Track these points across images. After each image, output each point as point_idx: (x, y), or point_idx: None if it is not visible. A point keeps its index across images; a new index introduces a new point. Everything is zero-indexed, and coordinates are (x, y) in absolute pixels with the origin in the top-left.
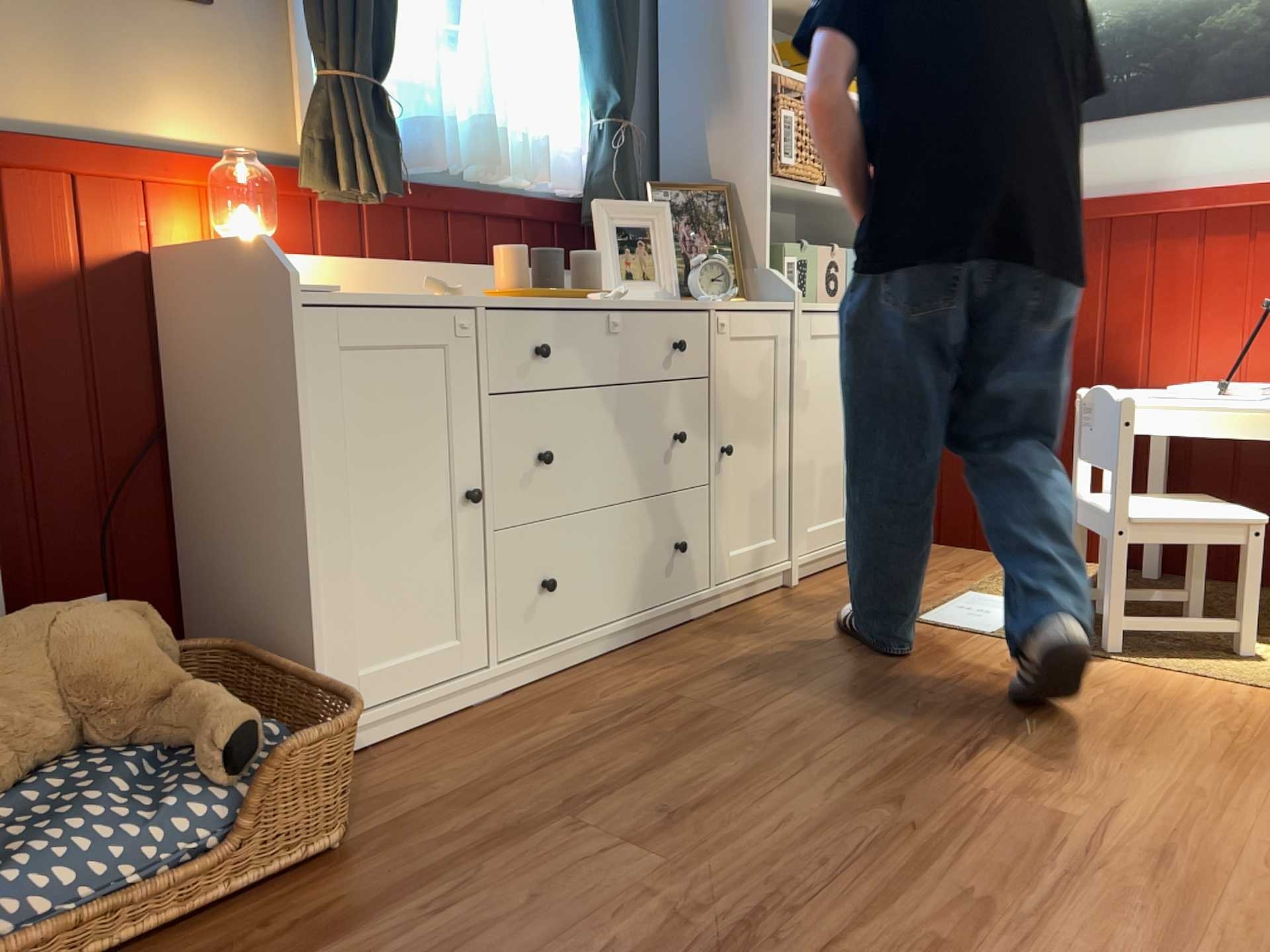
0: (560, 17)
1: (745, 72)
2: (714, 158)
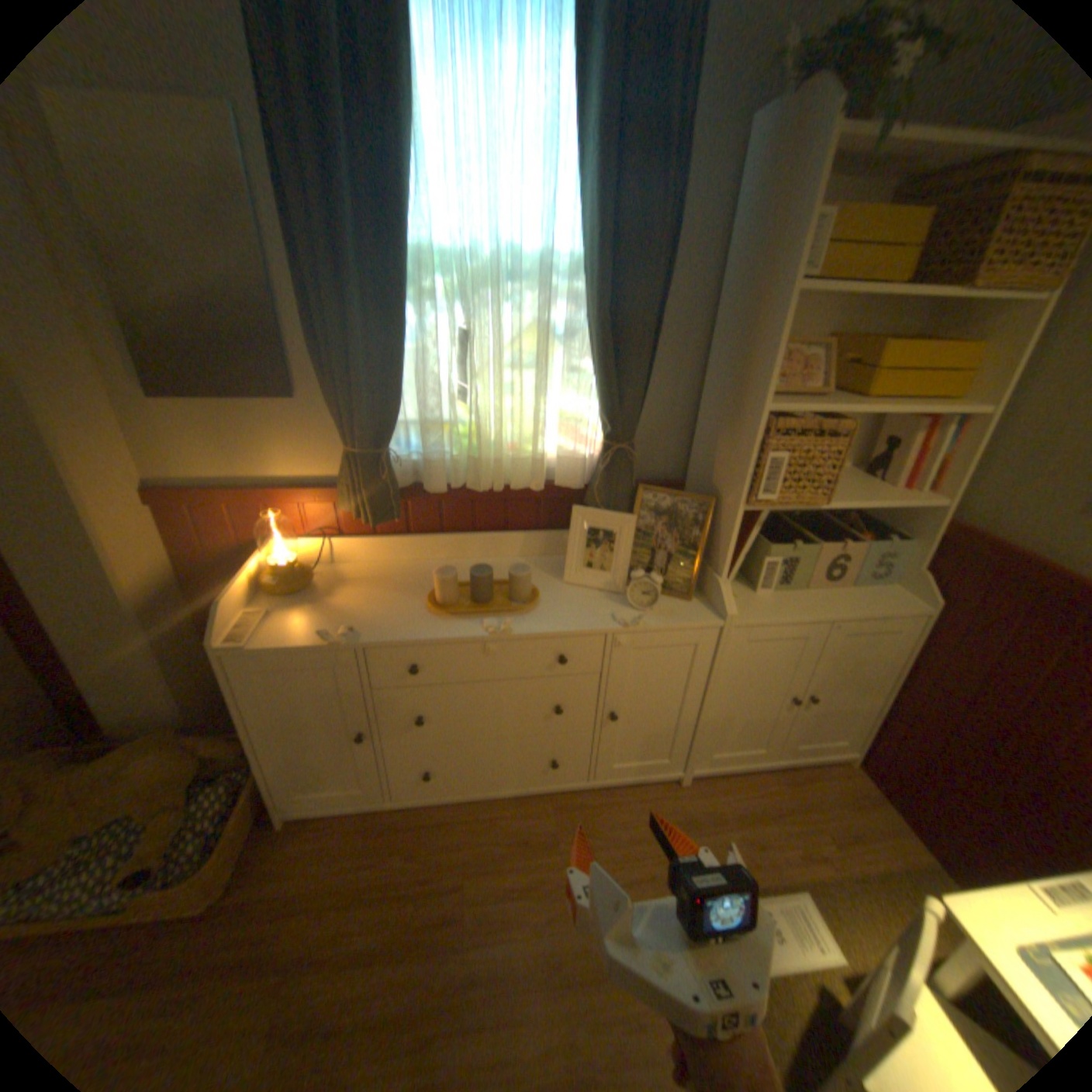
0: (581, 351)
1: (749, 405)
2: (717, 466)
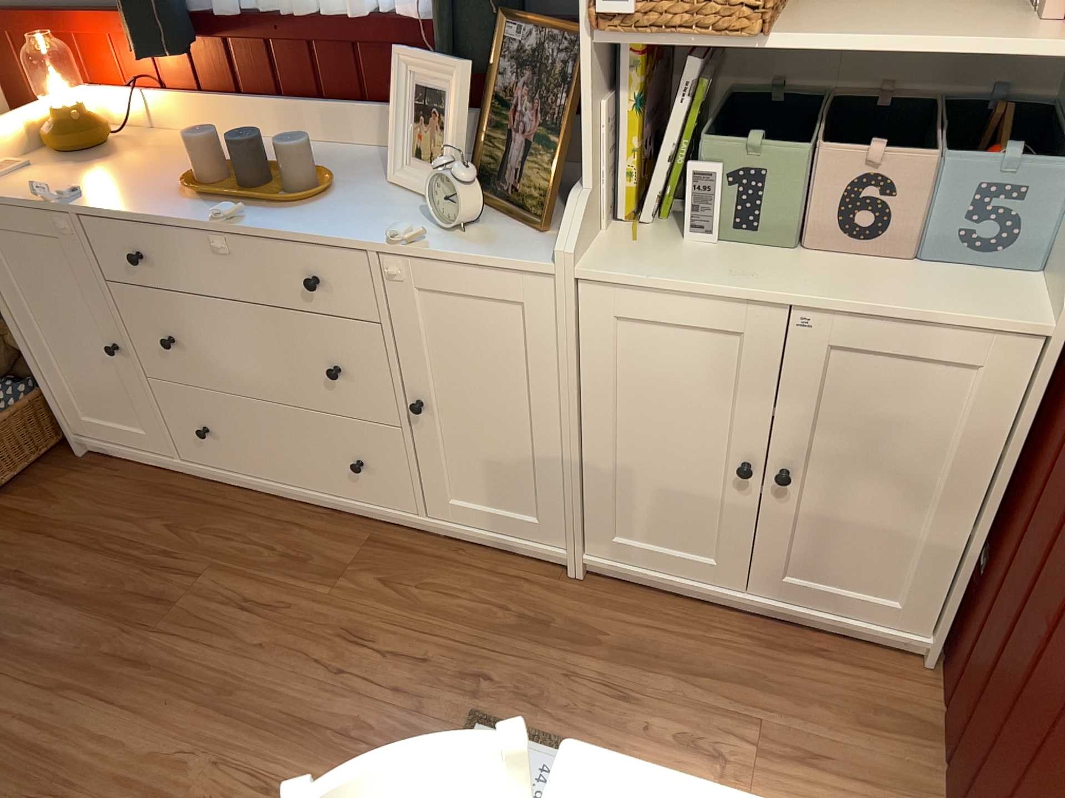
0: None
1: None
2: None
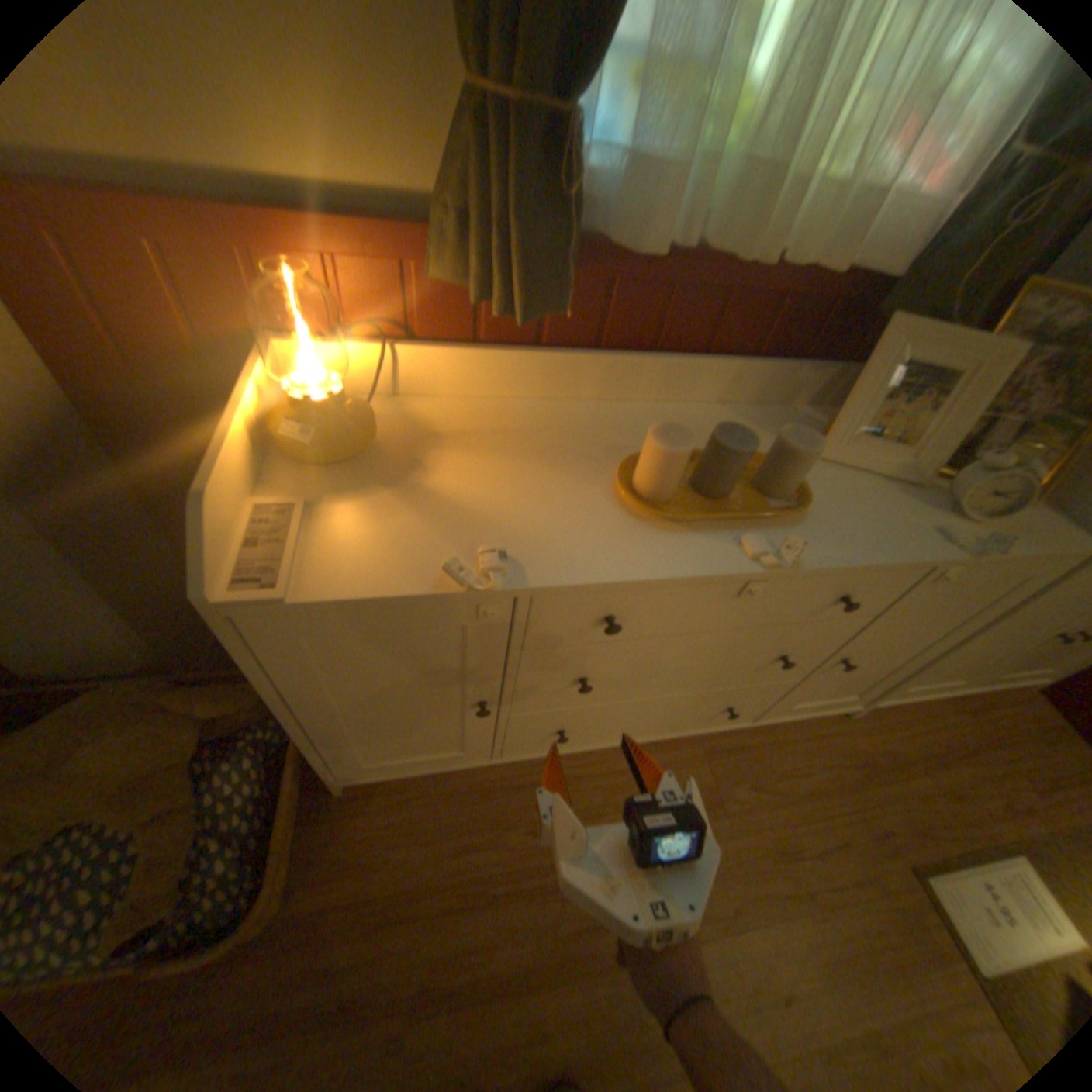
0: None
1: None
2: None
